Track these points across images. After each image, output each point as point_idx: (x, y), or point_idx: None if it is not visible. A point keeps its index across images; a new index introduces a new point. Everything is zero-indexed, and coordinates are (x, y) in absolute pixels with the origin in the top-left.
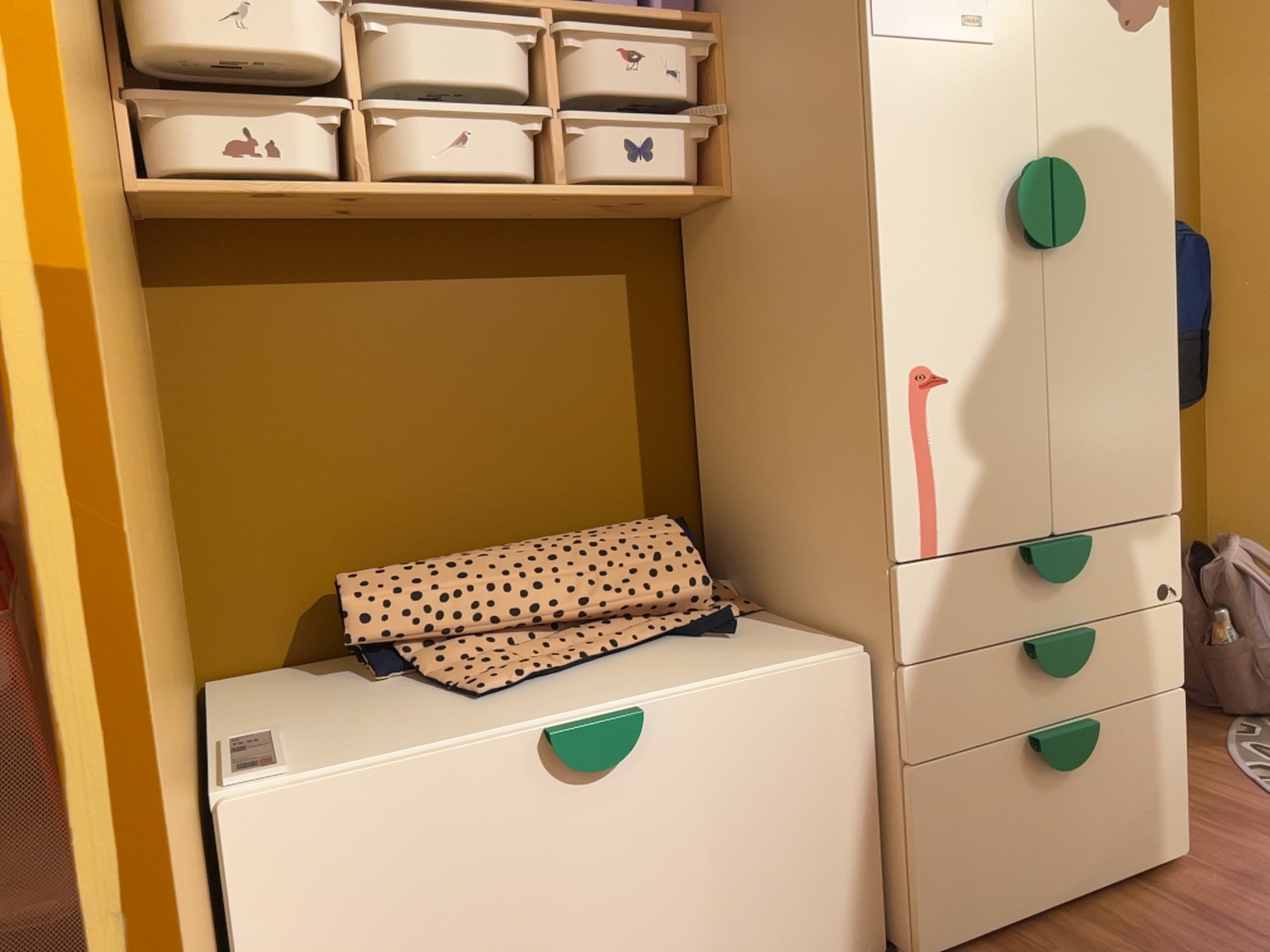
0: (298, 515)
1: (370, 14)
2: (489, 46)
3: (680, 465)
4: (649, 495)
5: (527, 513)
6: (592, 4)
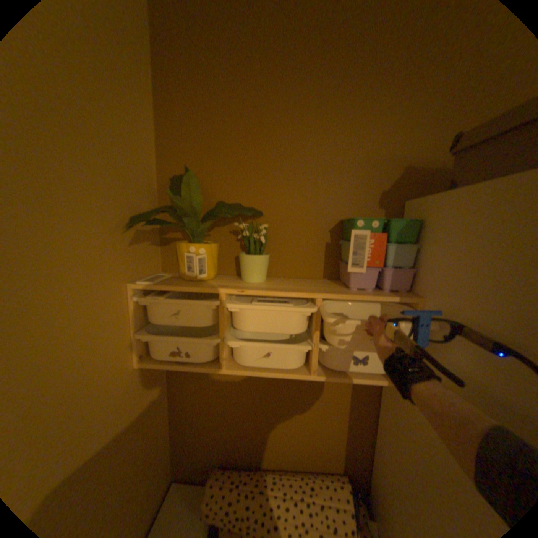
0: (207, 438)
1: (231, 303)
2: (286, 314)
3: (363, 453)
4: (346, 461)
5: (290, 456)
6: (345, 294)
